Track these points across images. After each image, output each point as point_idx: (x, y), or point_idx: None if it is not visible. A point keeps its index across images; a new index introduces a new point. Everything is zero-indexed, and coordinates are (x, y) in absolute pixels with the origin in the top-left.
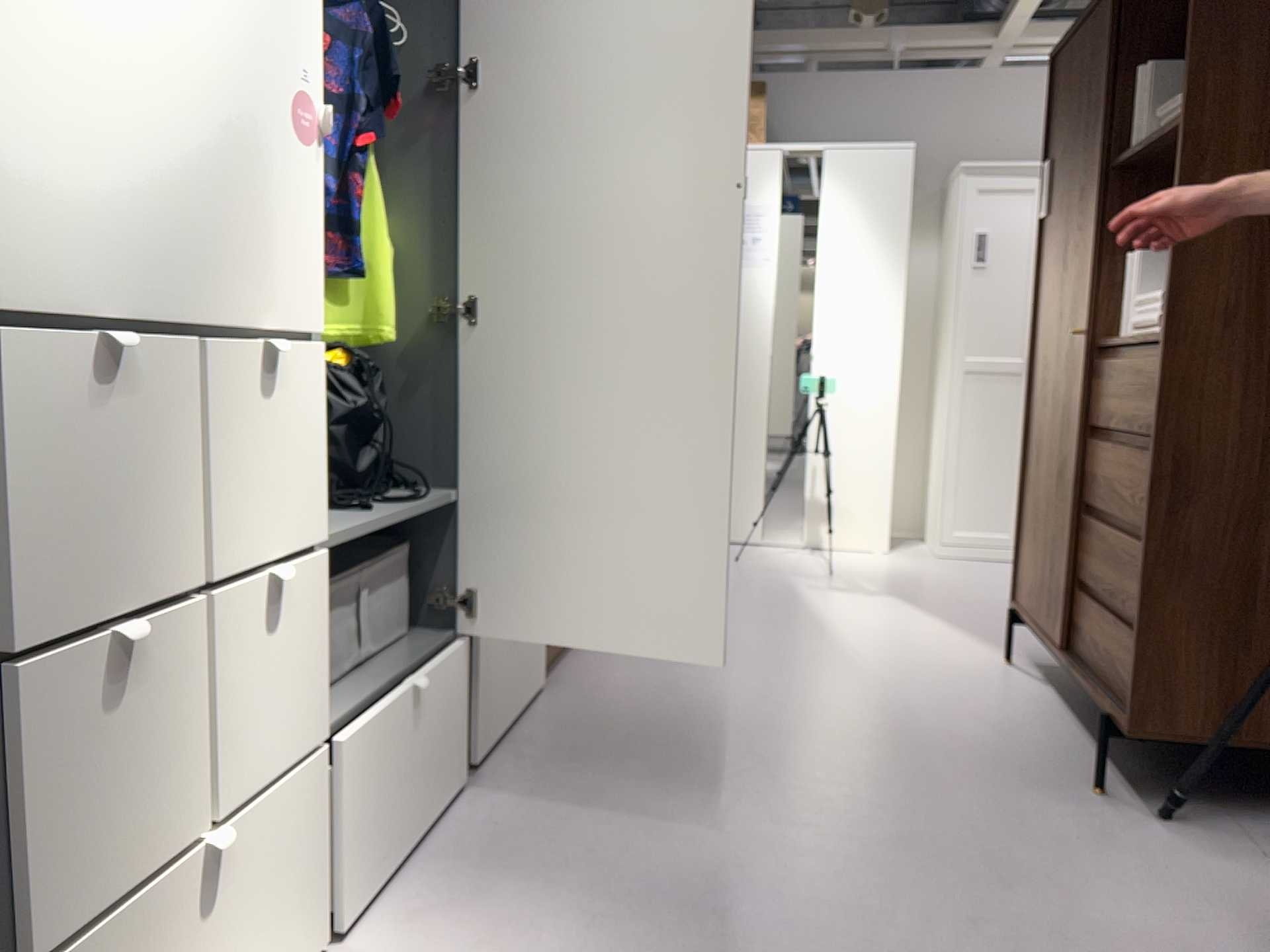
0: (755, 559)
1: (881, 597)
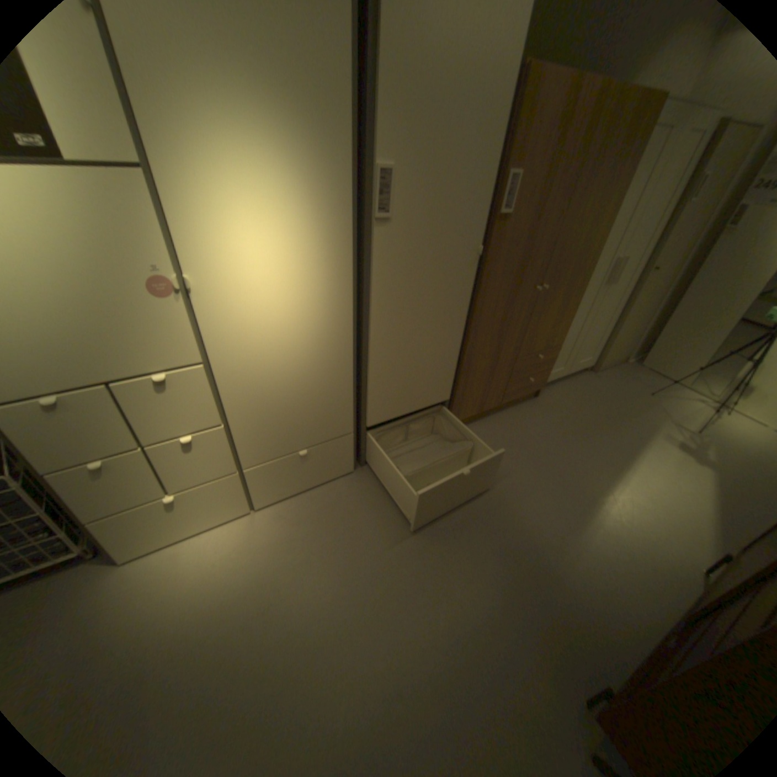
0: (668, 397)
1: (707, 468)
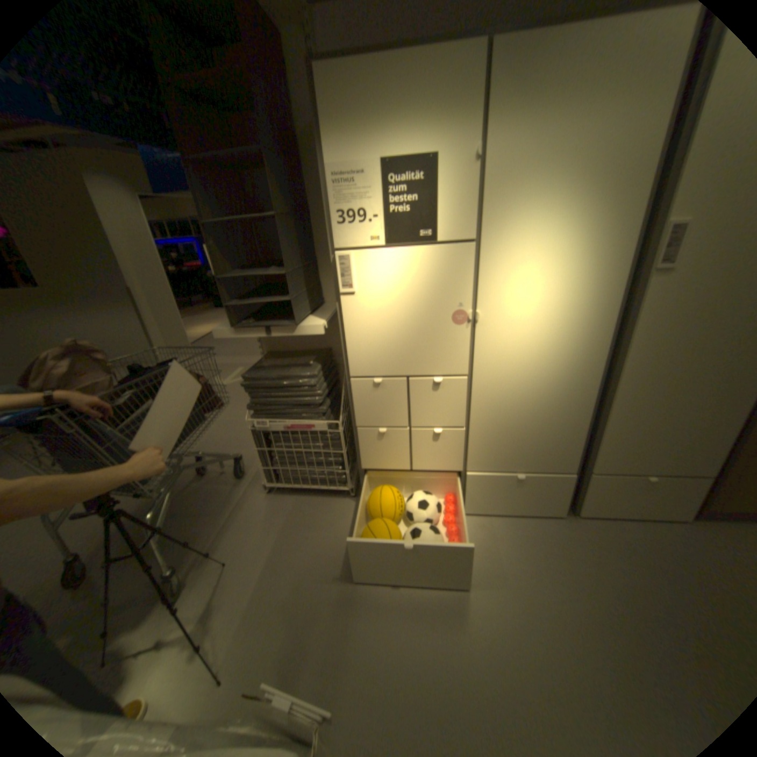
0: None
1: None
